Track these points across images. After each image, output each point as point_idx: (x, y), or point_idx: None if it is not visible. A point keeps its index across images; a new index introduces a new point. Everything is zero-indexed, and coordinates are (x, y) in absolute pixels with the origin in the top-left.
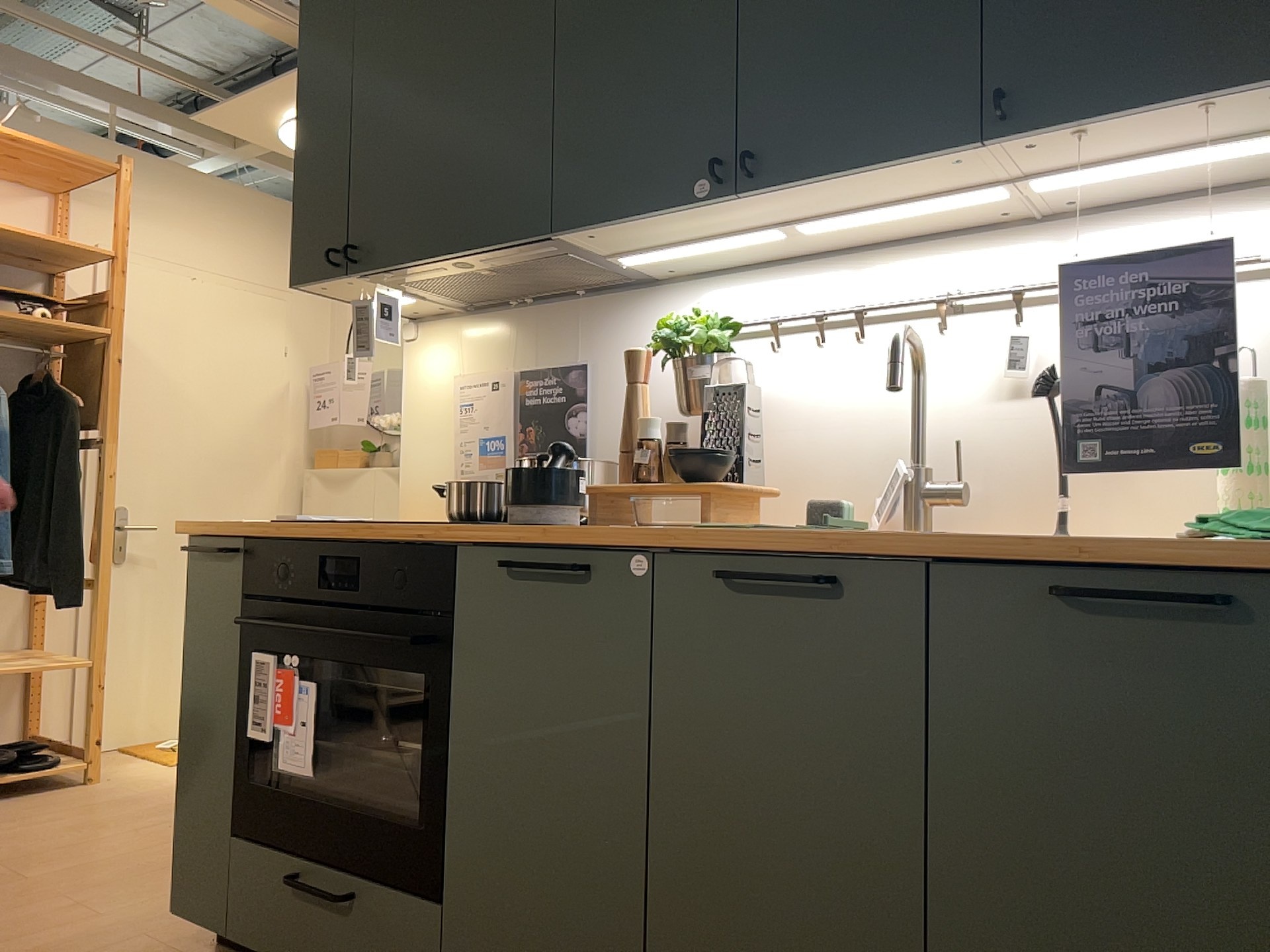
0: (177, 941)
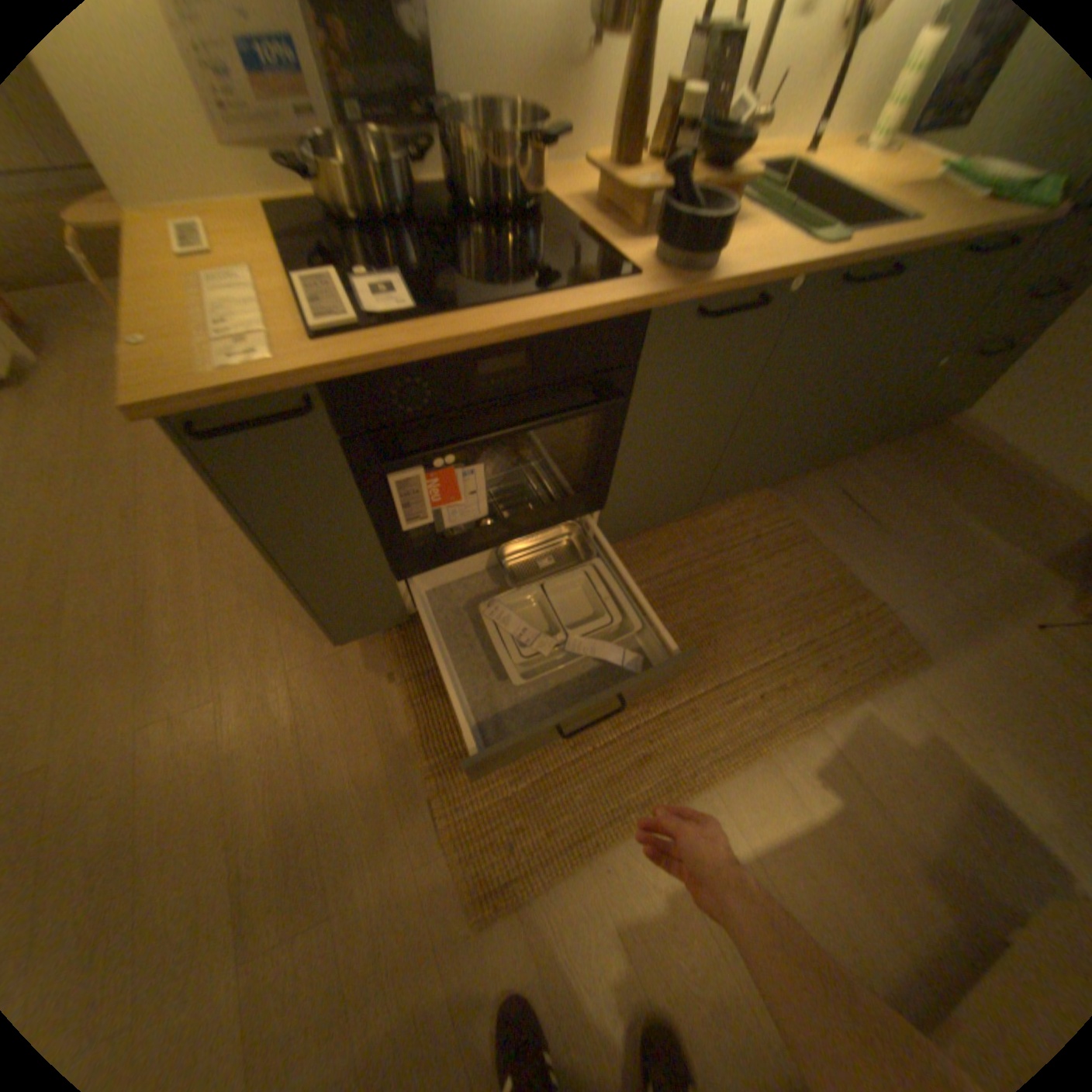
0: (314, 650)
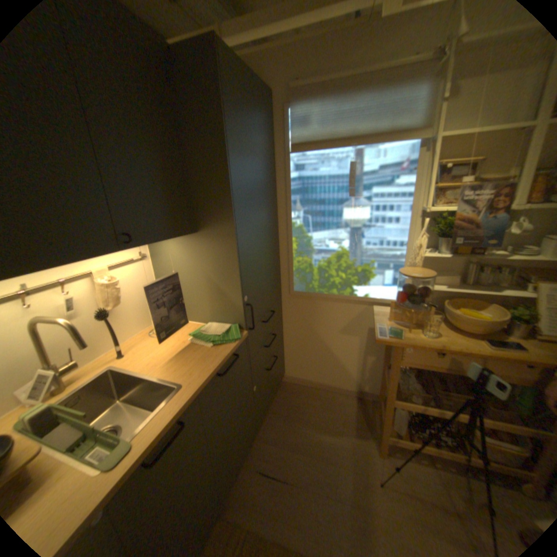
0: None
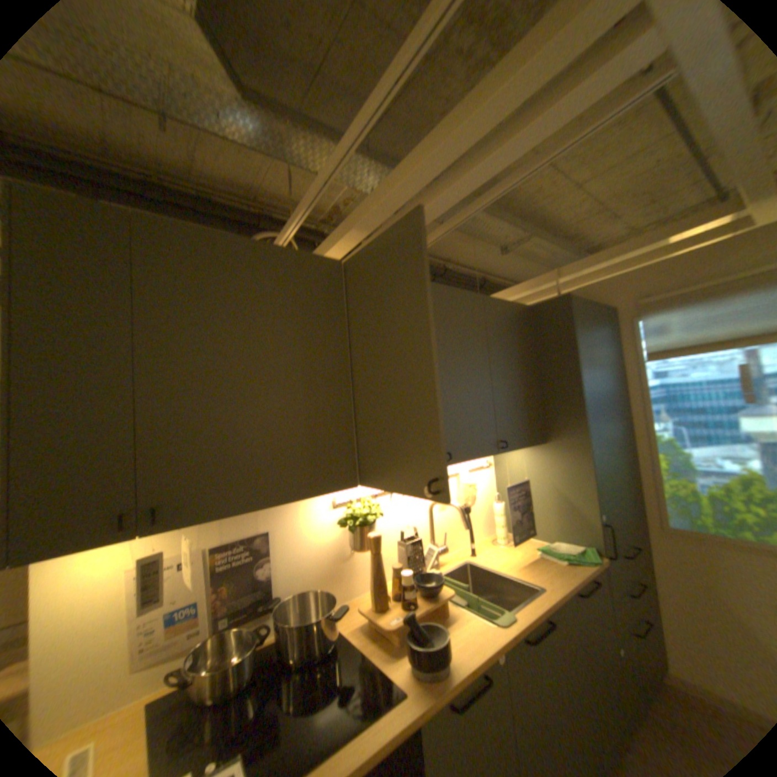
0: None
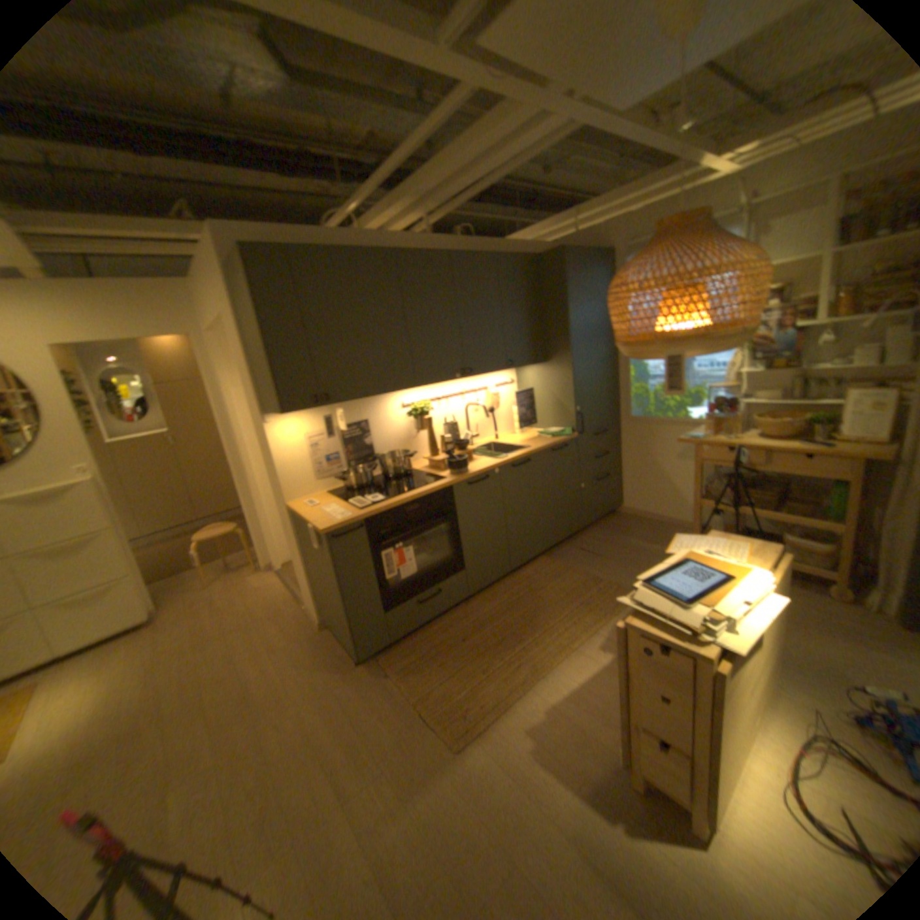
0: (343, 679)
